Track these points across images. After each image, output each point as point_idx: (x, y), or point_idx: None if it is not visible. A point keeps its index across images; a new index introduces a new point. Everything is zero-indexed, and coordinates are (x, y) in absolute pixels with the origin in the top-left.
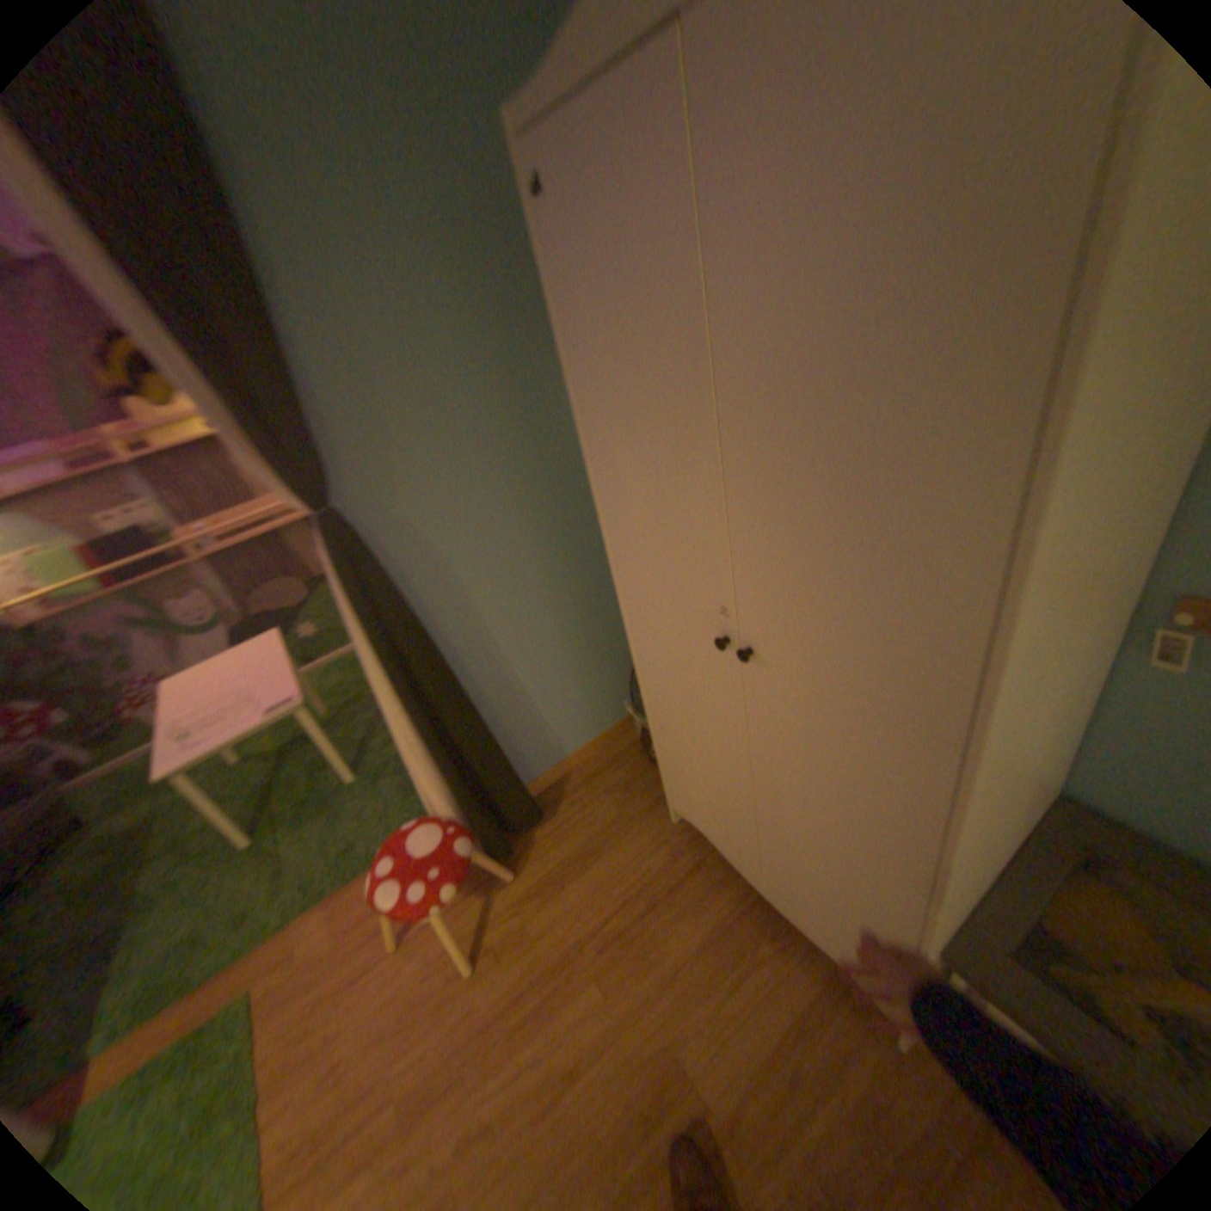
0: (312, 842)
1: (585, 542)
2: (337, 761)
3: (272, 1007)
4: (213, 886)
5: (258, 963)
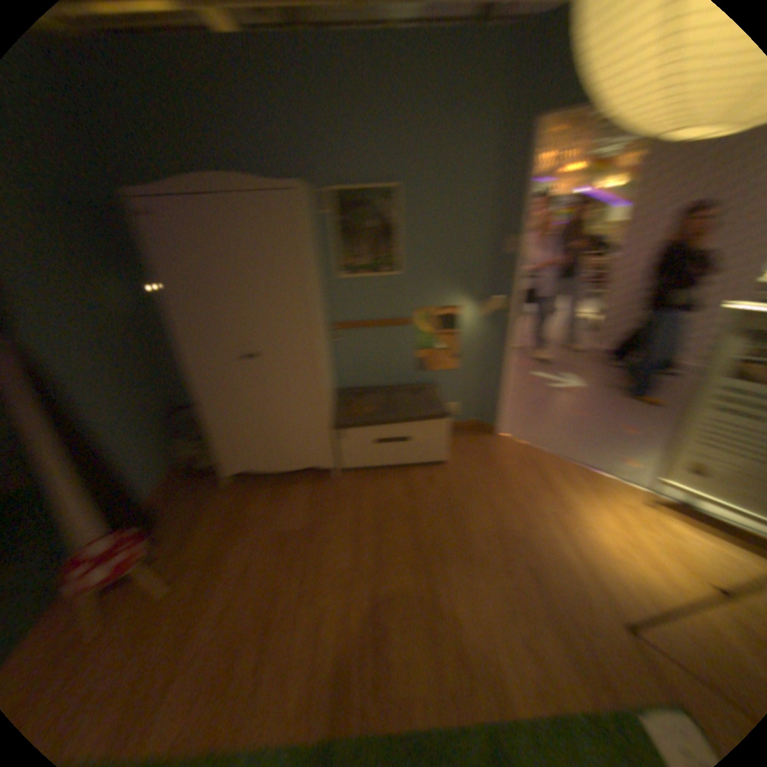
0: None
1: (114, 373)
2: None
3: None
4: None
5: None
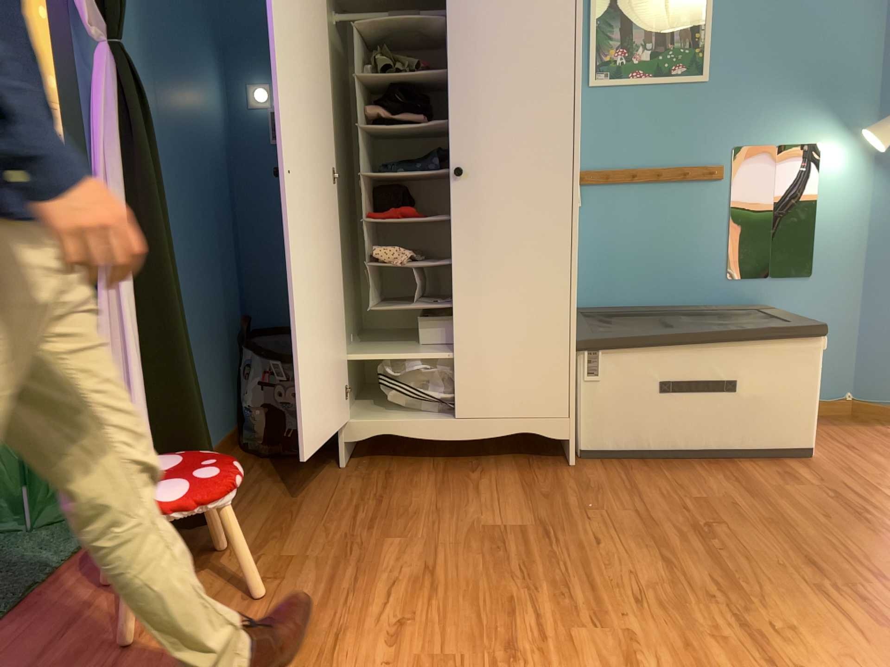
0: None
1: (205, 215)
2: None
3: None
4: None
5: None
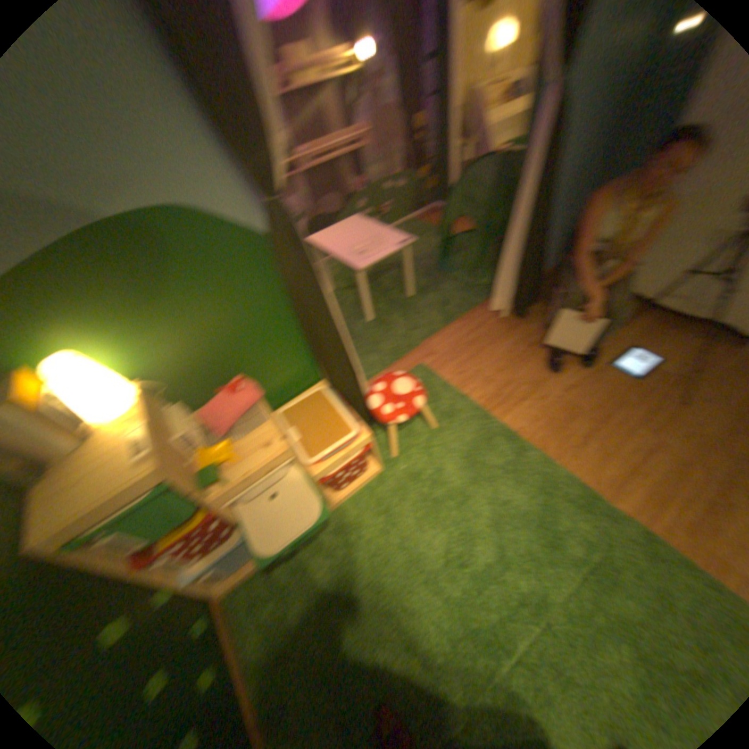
0: (409, 317)
1: (595, 143)
2: (411, 281)
3: (439, 367)
4: (367, 334)
5: (418, 355)
